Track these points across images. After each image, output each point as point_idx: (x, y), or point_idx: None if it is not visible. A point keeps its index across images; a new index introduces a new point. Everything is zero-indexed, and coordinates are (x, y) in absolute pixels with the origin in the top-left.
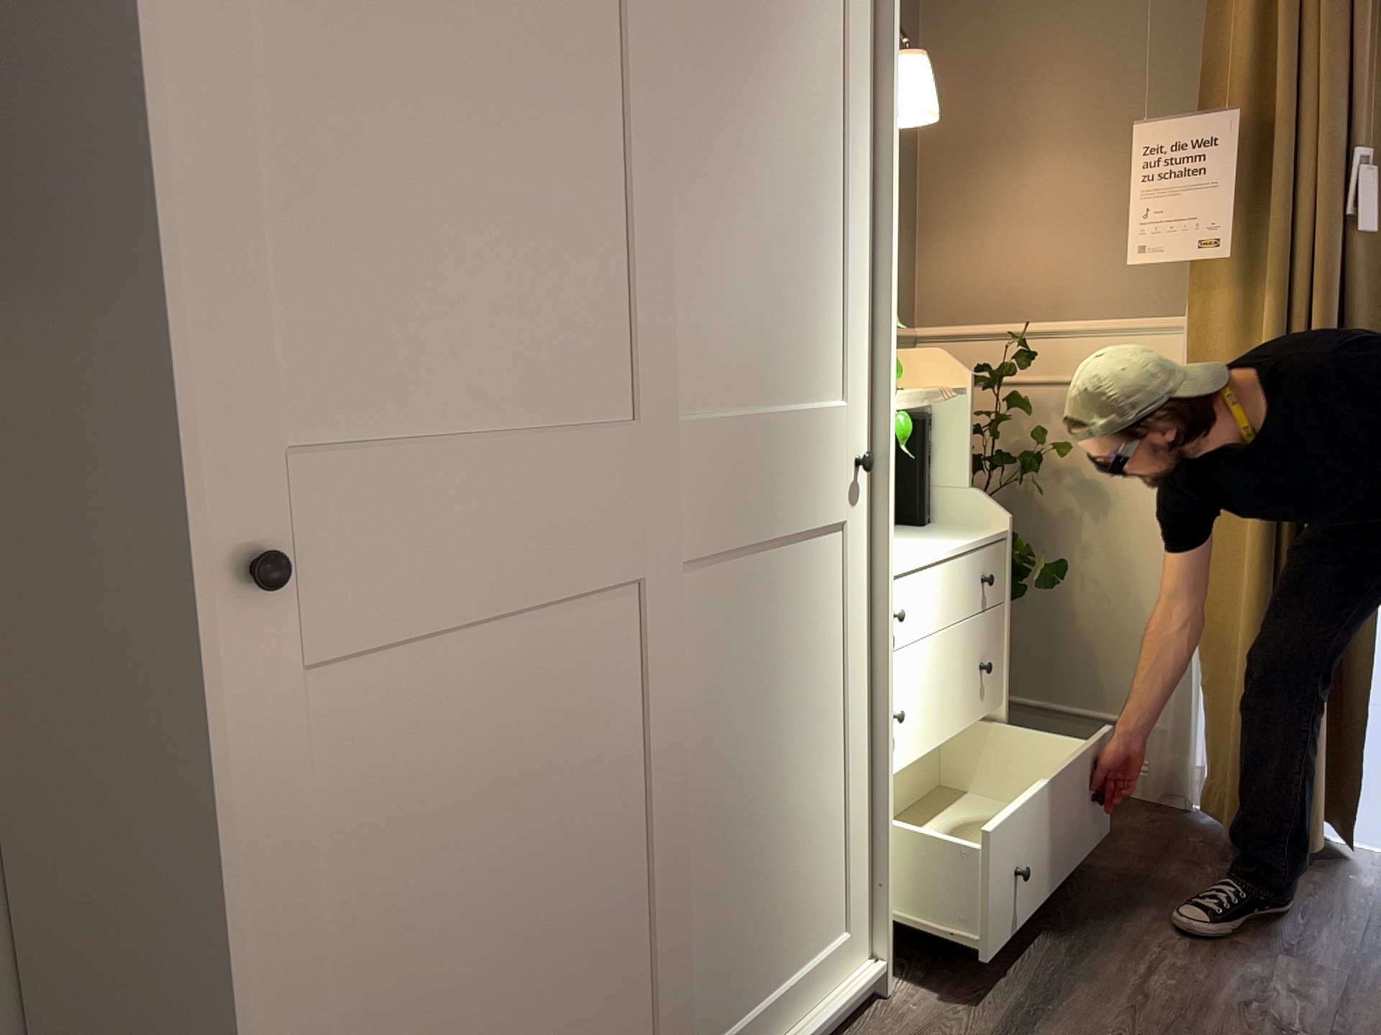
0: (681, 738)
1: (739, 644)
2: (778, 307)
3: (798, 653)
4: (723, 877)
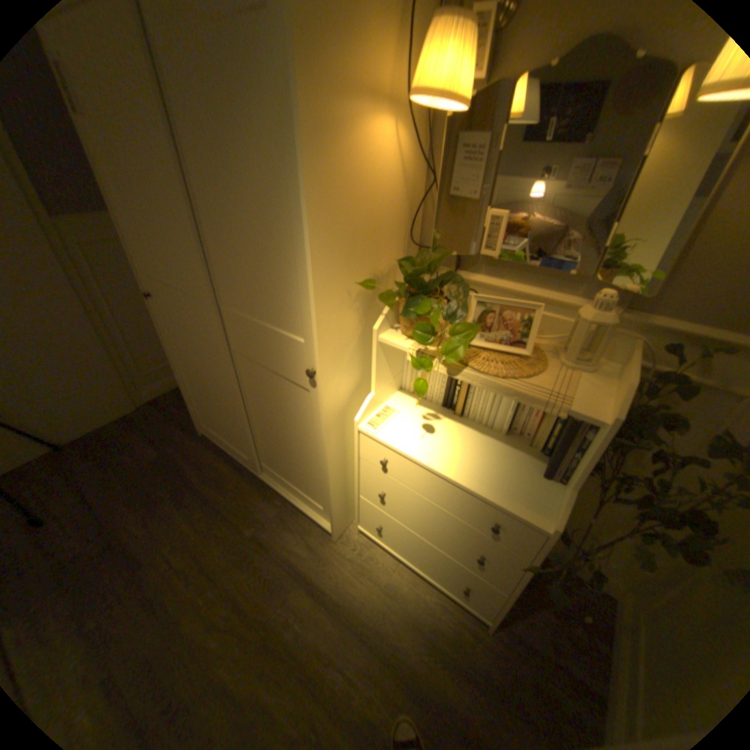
0: (242, 396)
1: (262, 390)
2: (258, 279)
3: (289, 415)
4: (267, 443)
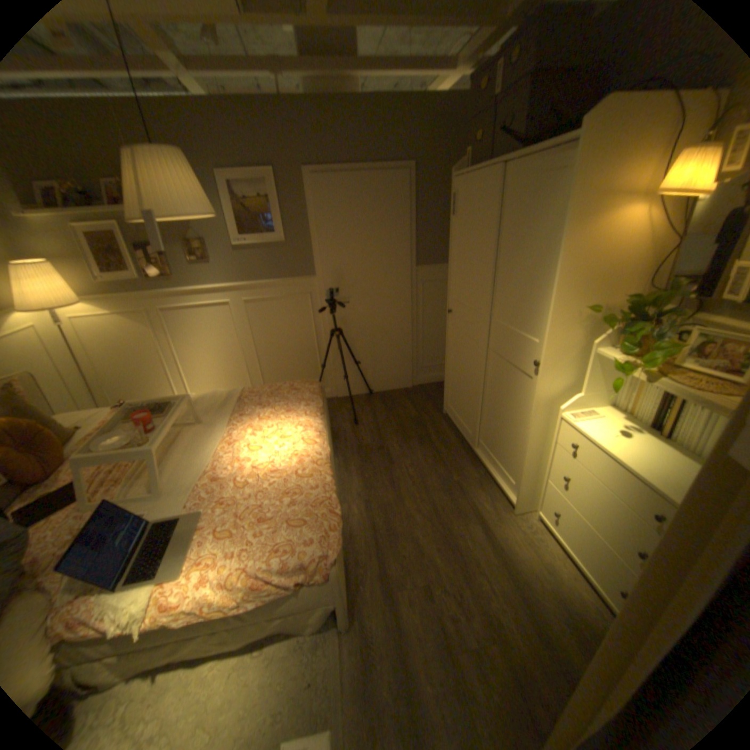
0: (484, 382)
1: (499, 378)
2: (521, 301)
3: (513, 398)
4: (490, 421)
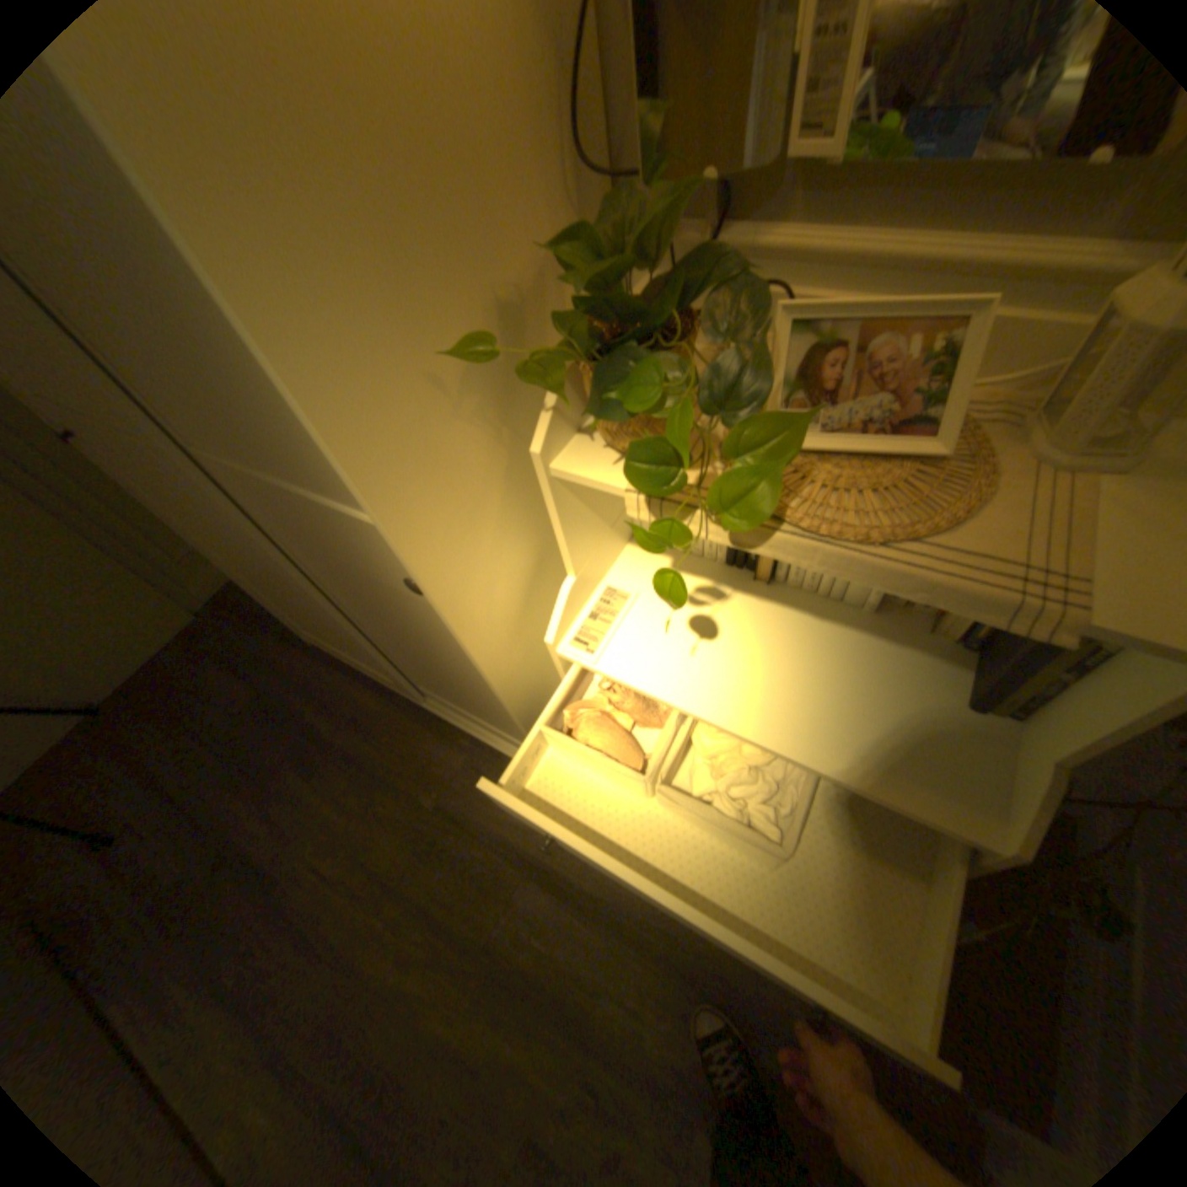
0: (330, 600)
1: (356, 595)
2: (202, 386)
3: (422, 635)
4: (411, 664)
